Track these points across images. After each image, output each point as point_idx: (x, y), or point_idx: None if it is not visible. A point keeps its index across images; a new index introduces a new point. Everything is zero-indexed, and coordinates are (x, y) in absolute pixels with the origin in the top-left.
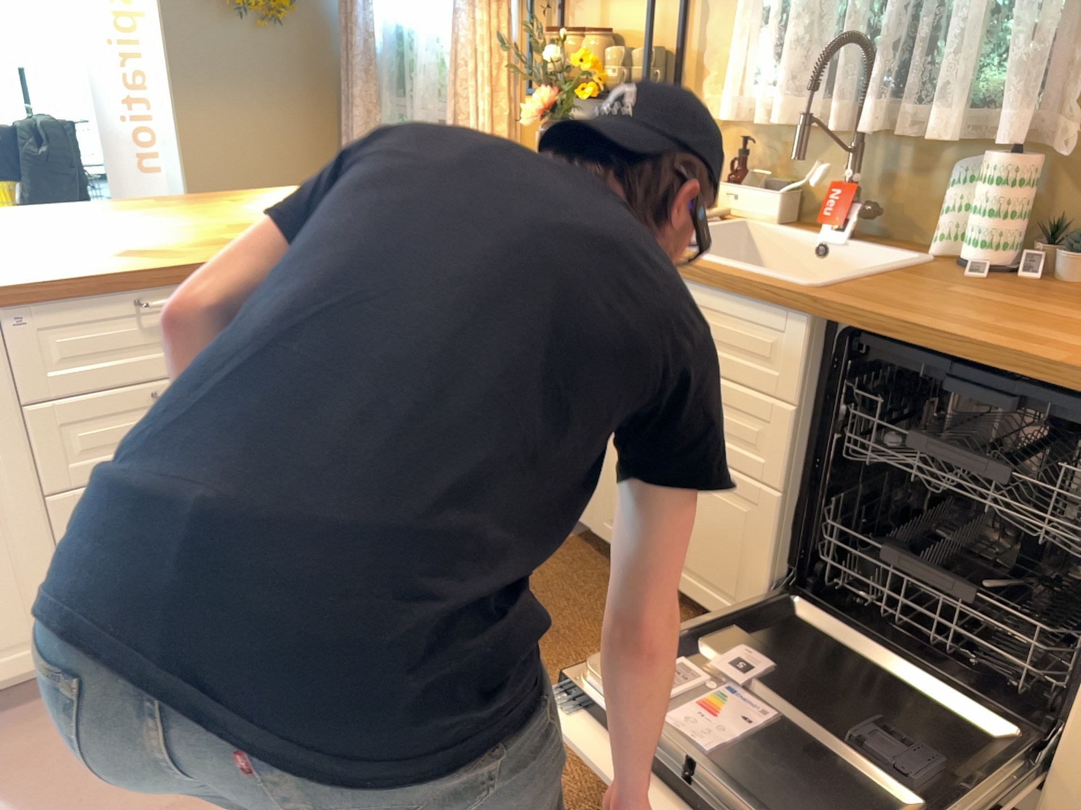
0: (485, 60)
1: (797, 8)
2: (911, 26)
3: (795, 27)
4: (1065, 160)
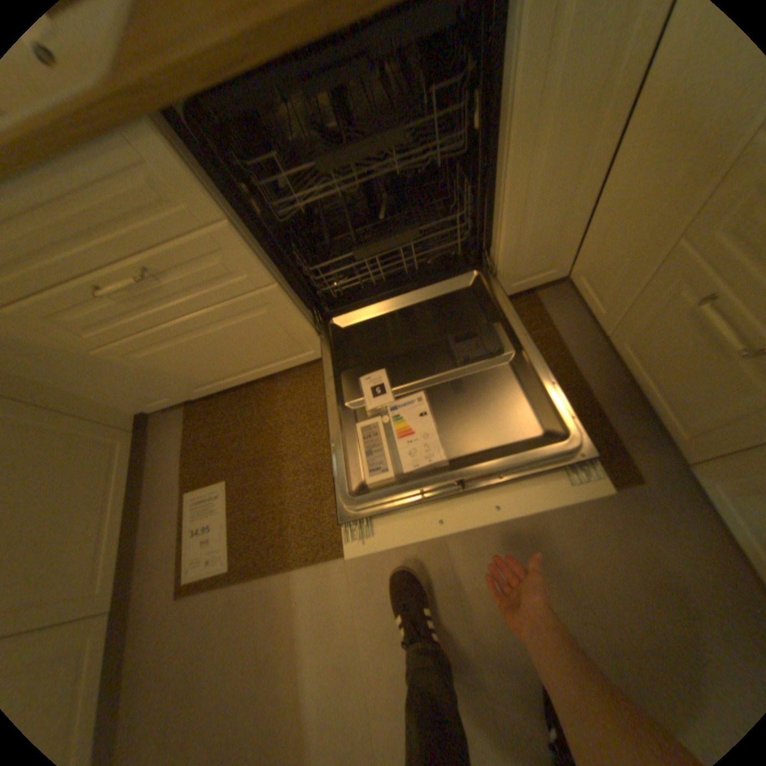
0: None
1: None
2: None
3: None
4: None
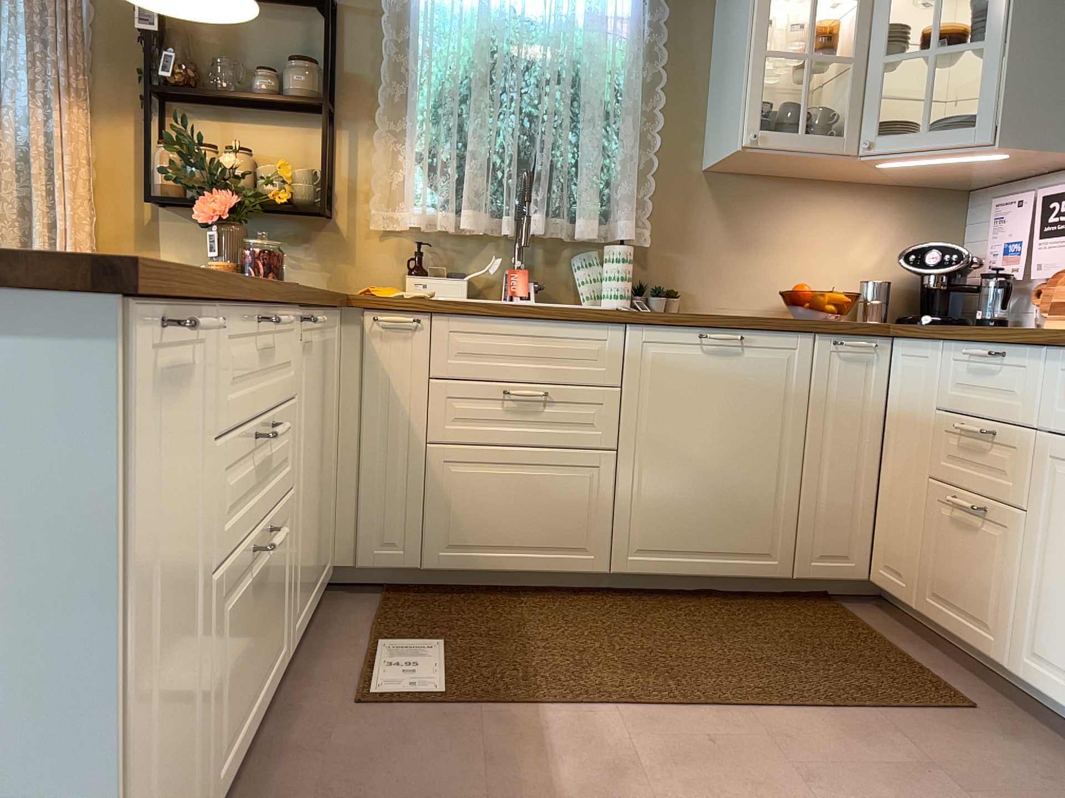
0: (72, 163)
1: (470, 150)
2: (553, 170)
3: (473, 163)
4: (634, 249)
